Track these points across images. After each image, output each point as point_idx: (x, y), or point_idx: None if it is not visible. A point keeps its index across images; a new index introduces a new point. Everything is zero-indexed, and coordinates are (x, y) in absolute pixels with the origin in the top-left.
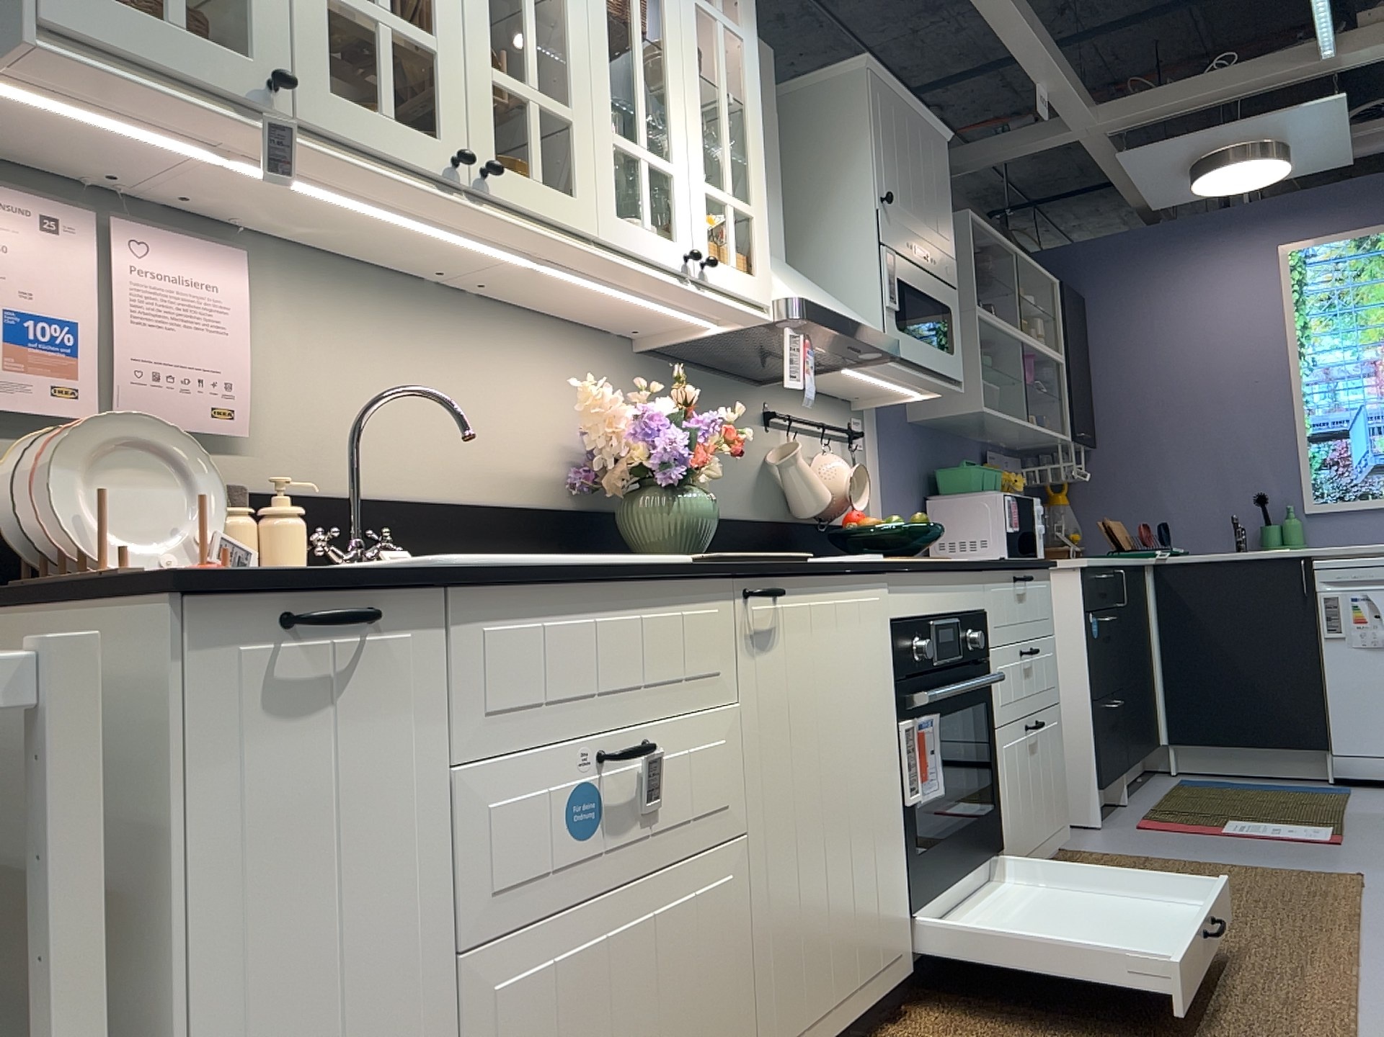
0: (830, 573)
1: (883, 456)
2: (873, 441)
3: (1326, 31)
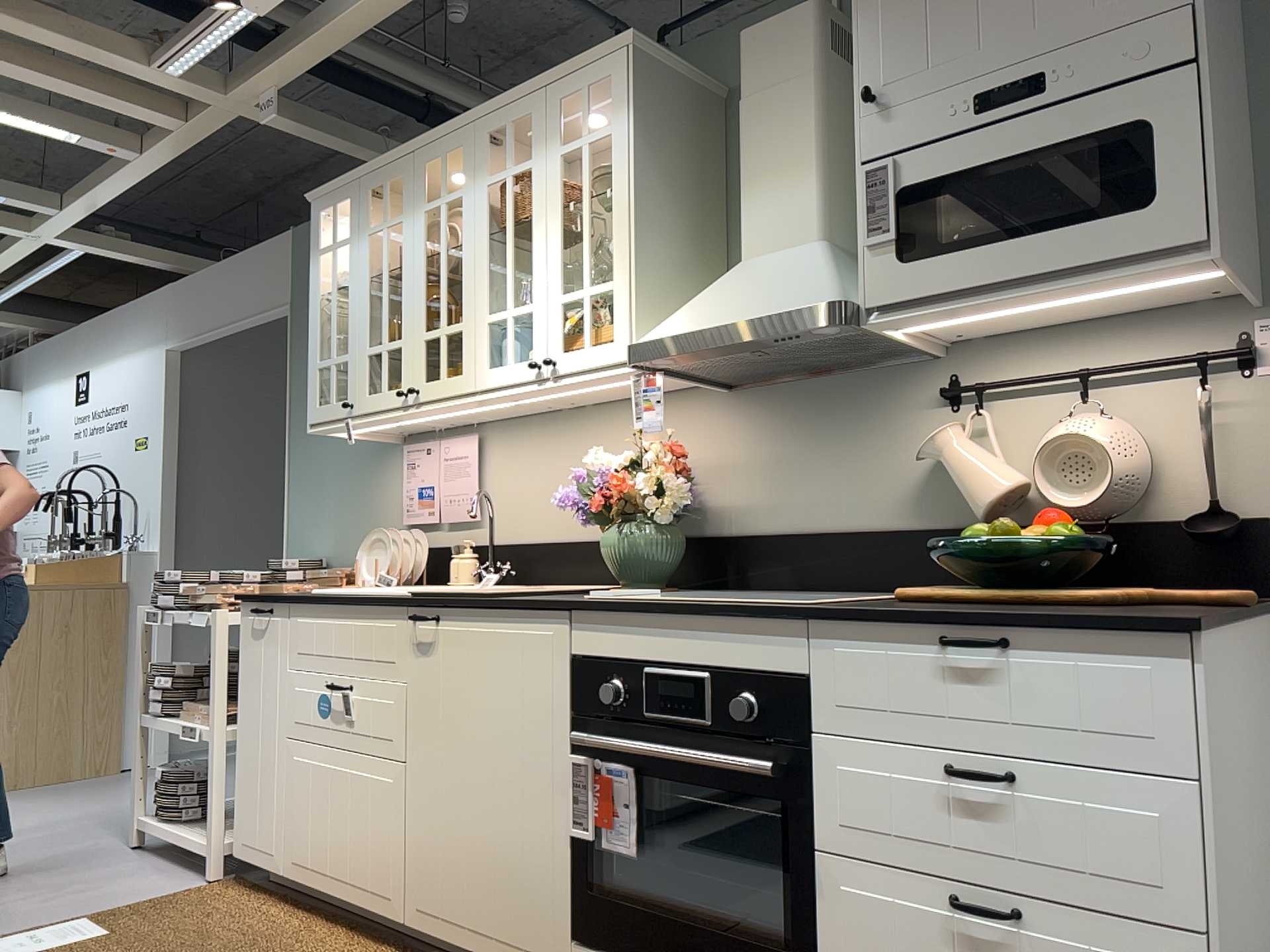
0: (482, 607)
1: None
2: None
3: None
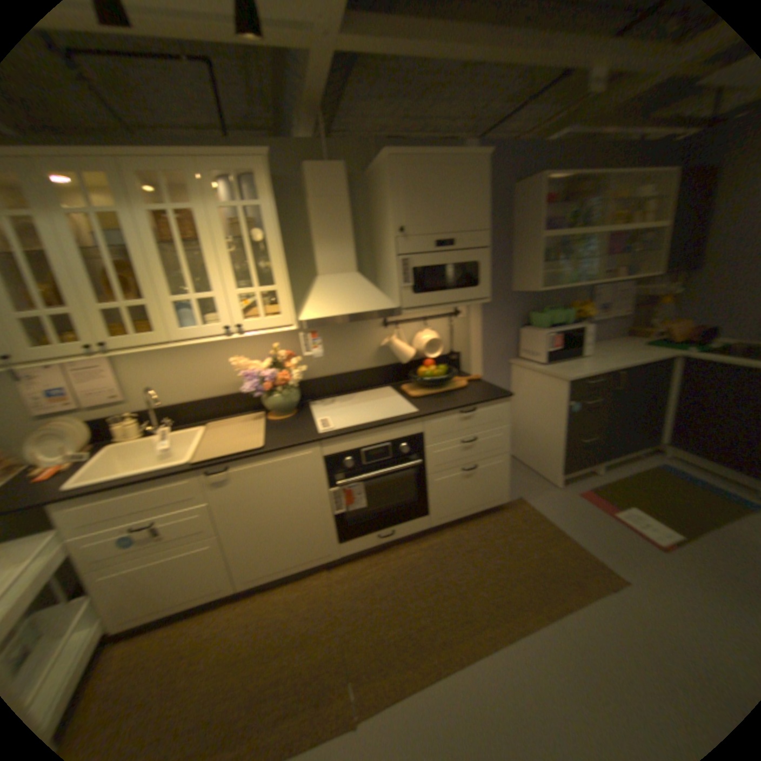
0: (267, 453)
1: (483, 316)
2: (475, 310)
3: None
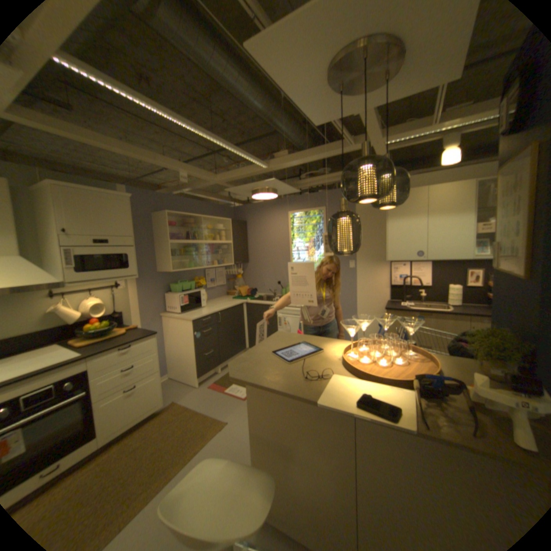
0: None
1: (137, 287)
2: (130, 284)
3: (258, 161)
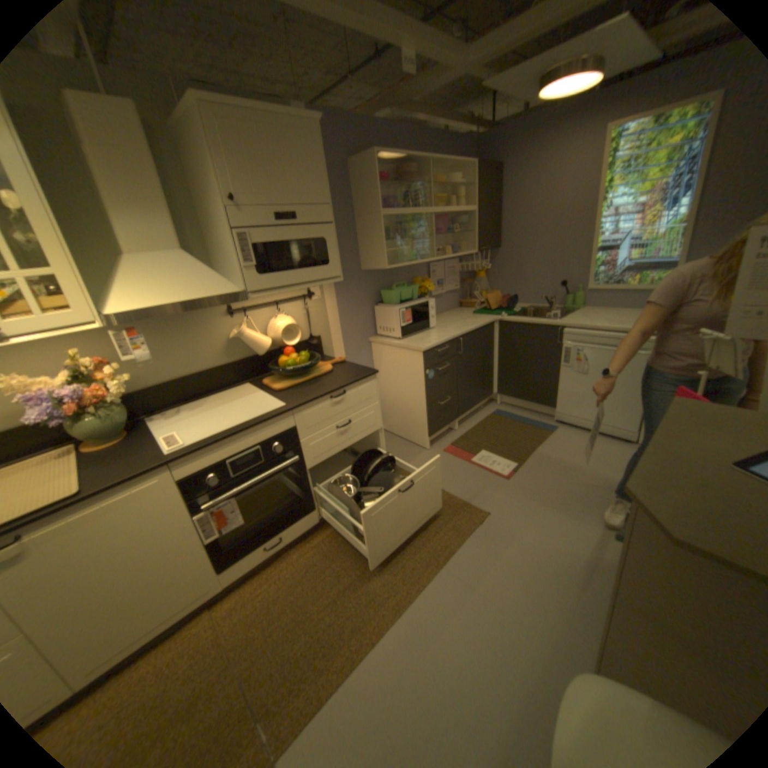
0: (83, 501)
1: (336, 296)
2: (327, 291)
3: None
